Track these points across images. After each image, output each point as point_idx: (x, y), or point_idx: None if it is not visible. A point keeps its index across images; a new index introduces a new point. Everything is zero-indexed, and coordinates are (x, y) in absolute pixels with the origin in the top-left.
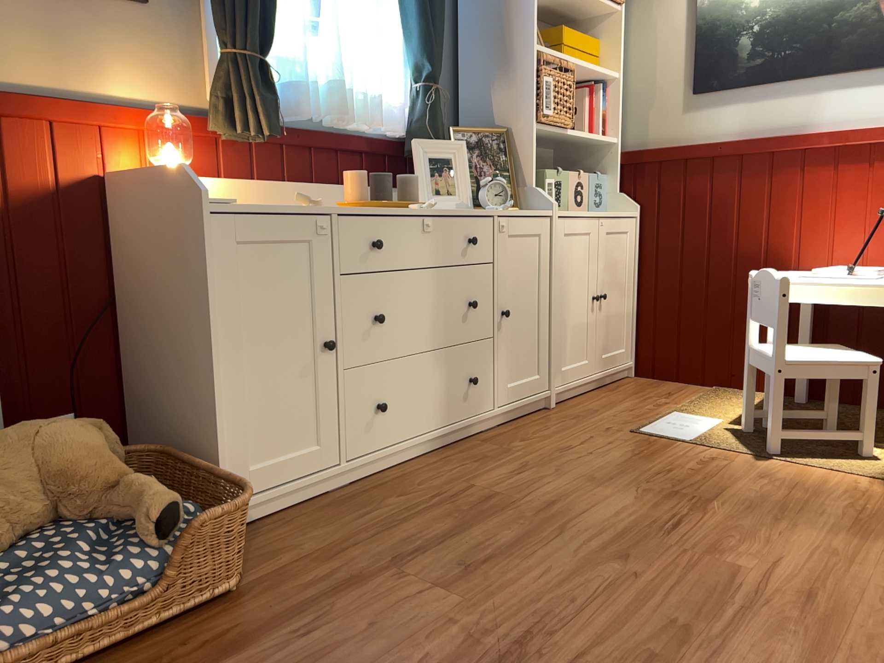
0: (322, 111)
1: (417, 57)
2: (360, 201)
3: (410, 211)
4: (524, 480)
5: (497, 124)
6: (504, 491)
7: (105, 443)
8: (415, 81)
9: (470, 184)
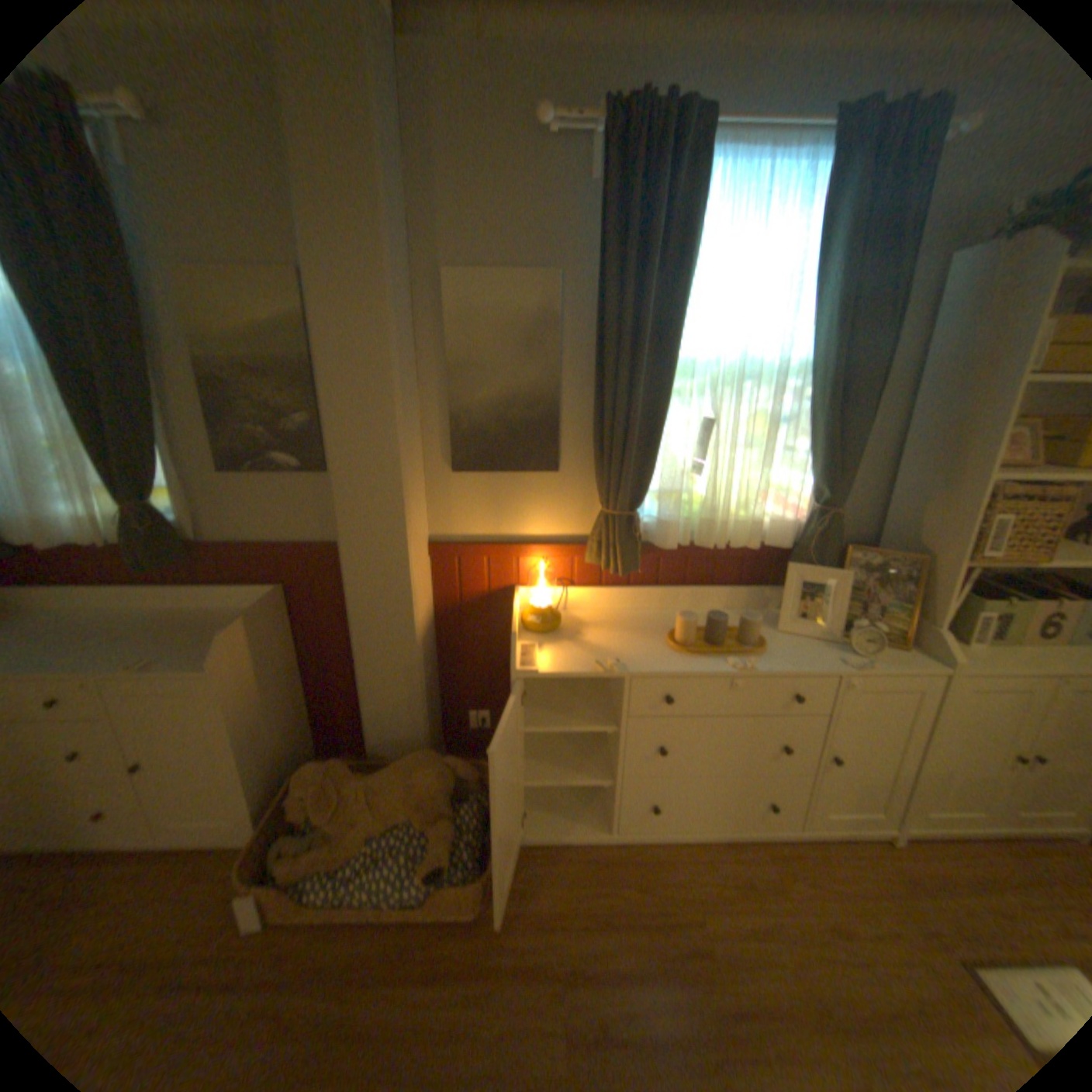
0: (695, 535)
1: (818, 479)
2: (682, 644)
3: (722, 670)
4: (757, 954)
5: (923, 542)
6: (724, 957)
7: (451, 785)
8: (815, 498)
9: (845, 617)
